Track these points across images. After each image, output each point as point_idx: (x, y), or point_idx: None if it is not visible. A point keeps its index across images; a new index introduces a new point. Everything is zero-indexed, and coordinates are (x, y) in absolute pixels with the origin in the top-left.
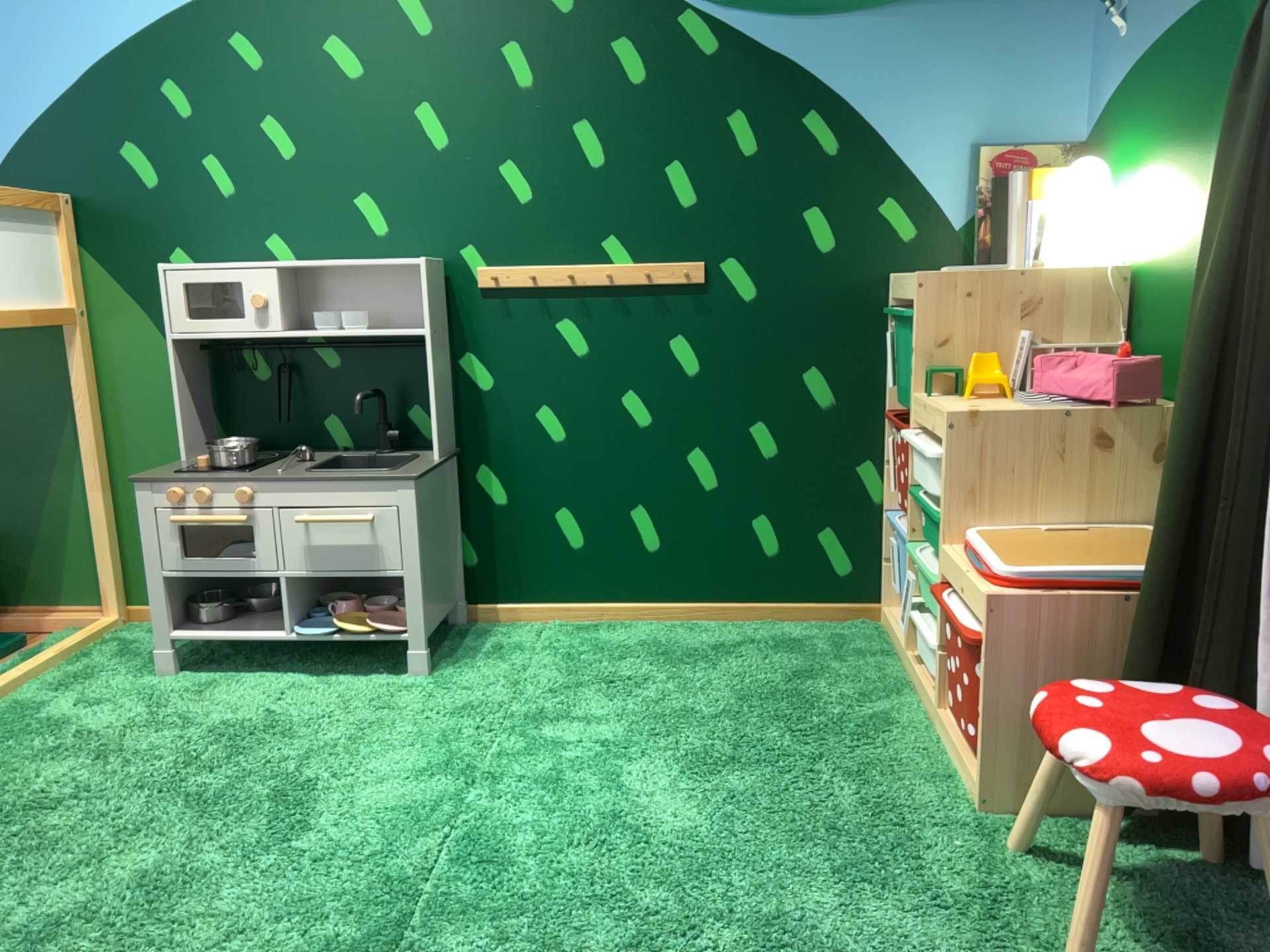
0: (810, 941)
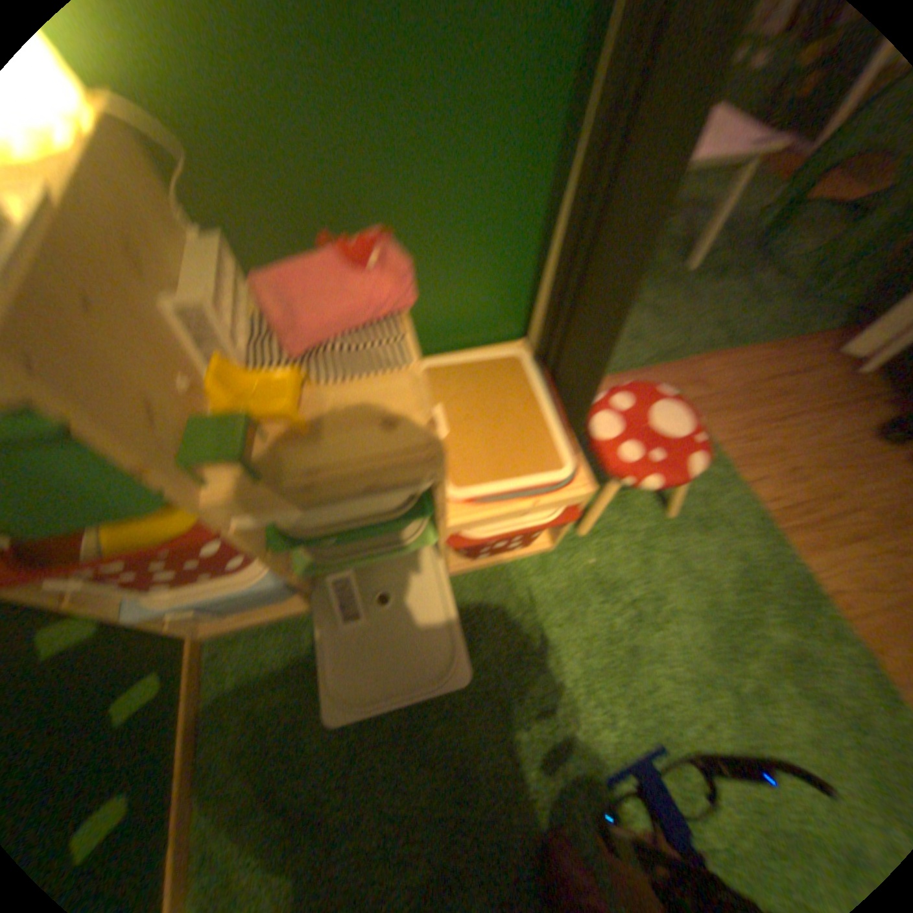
0: (717, 639)
